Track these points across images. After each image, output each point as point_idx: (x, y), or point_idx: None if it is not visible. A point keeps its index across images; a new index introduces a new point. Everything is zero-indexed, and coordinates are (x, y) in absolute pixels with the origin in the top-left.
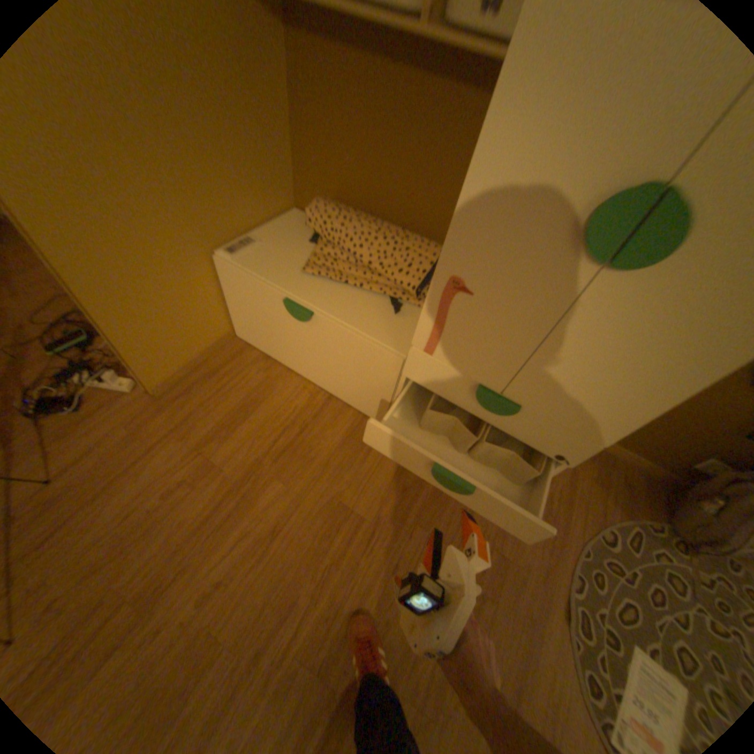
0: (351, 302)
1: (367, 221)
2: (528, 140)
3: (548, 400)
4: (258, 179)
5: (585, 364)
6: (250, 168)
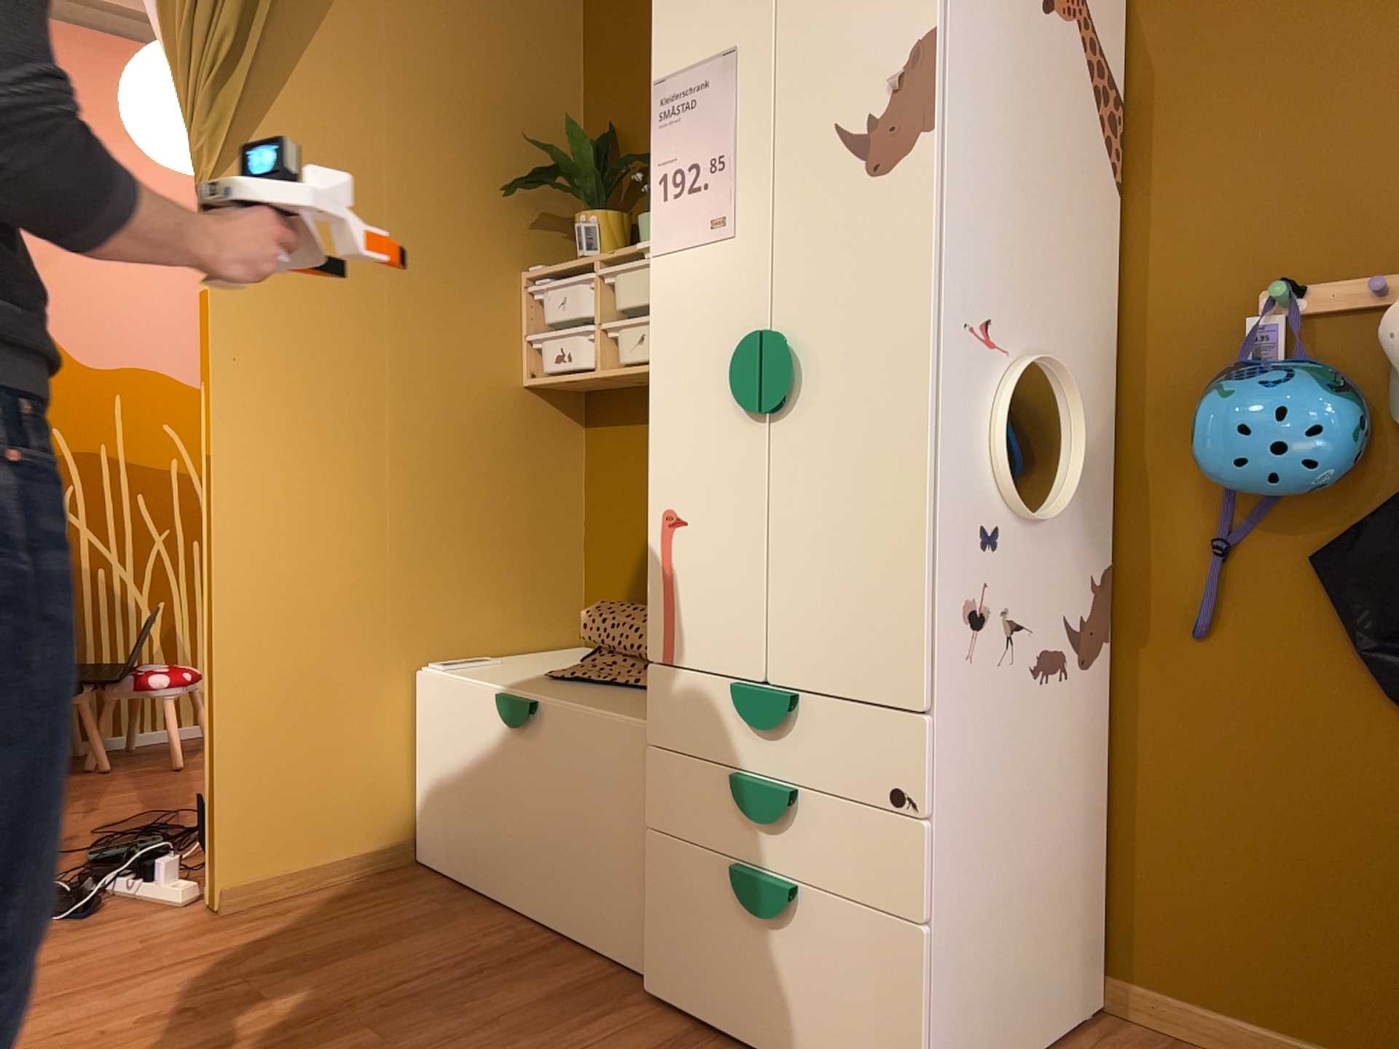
0: (607, 696)
1: None
2: (678, 346)
3: (818, 651)
4: (519, 582)
5: (819, 553)
6: (509, 564)
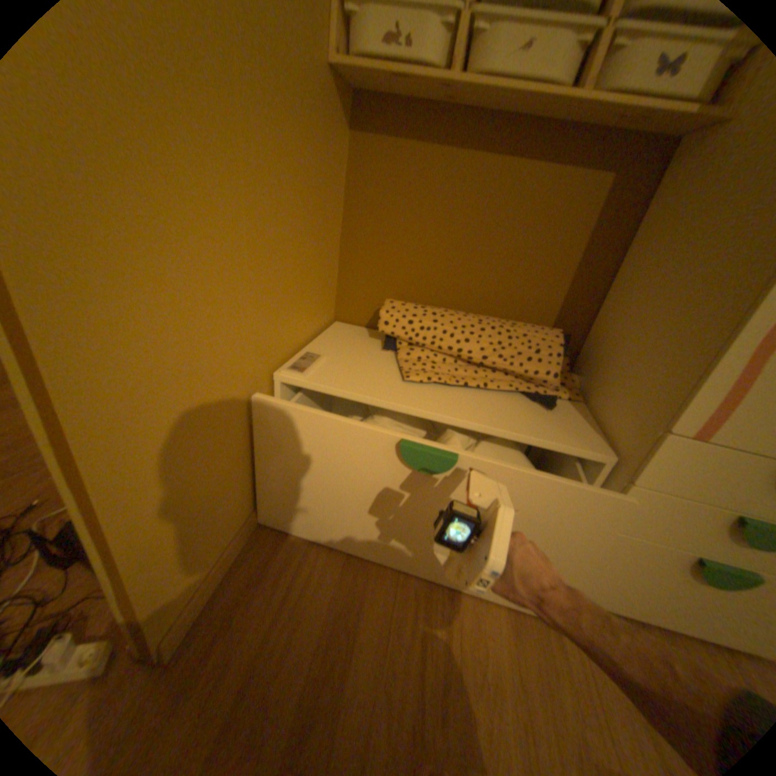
0: (489, 405)
1: (459, 313)
2: None
3: None
4: (316, 280)
5: None
6: (313, 265)
